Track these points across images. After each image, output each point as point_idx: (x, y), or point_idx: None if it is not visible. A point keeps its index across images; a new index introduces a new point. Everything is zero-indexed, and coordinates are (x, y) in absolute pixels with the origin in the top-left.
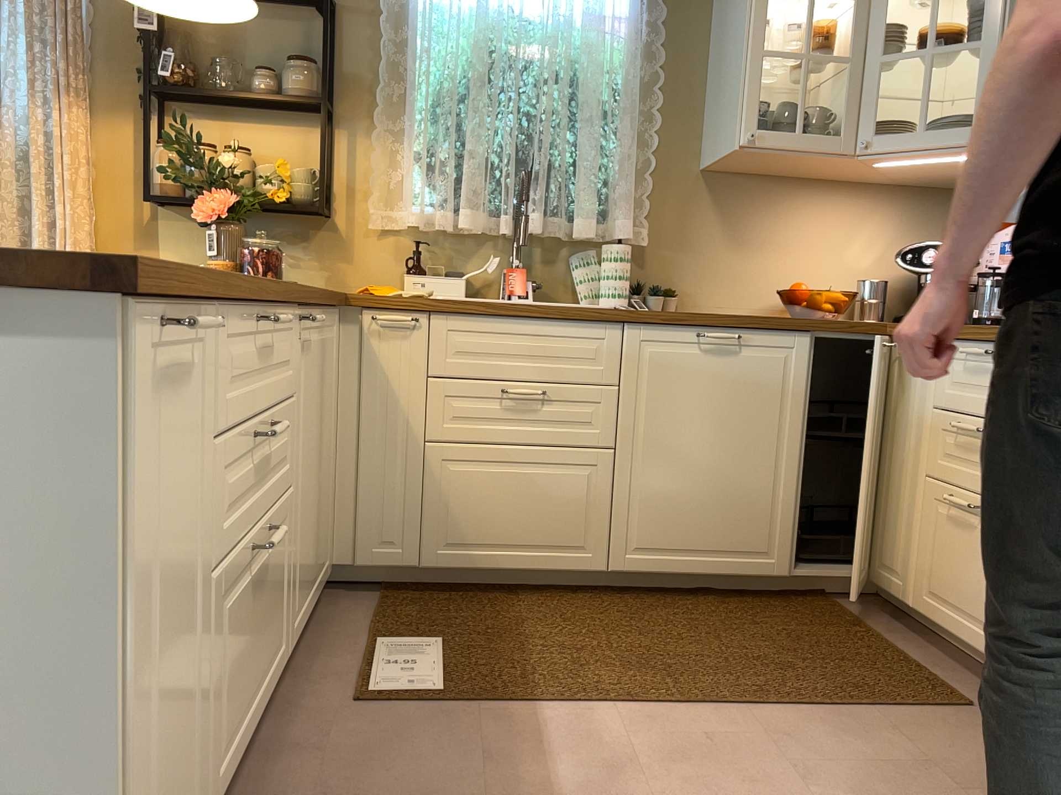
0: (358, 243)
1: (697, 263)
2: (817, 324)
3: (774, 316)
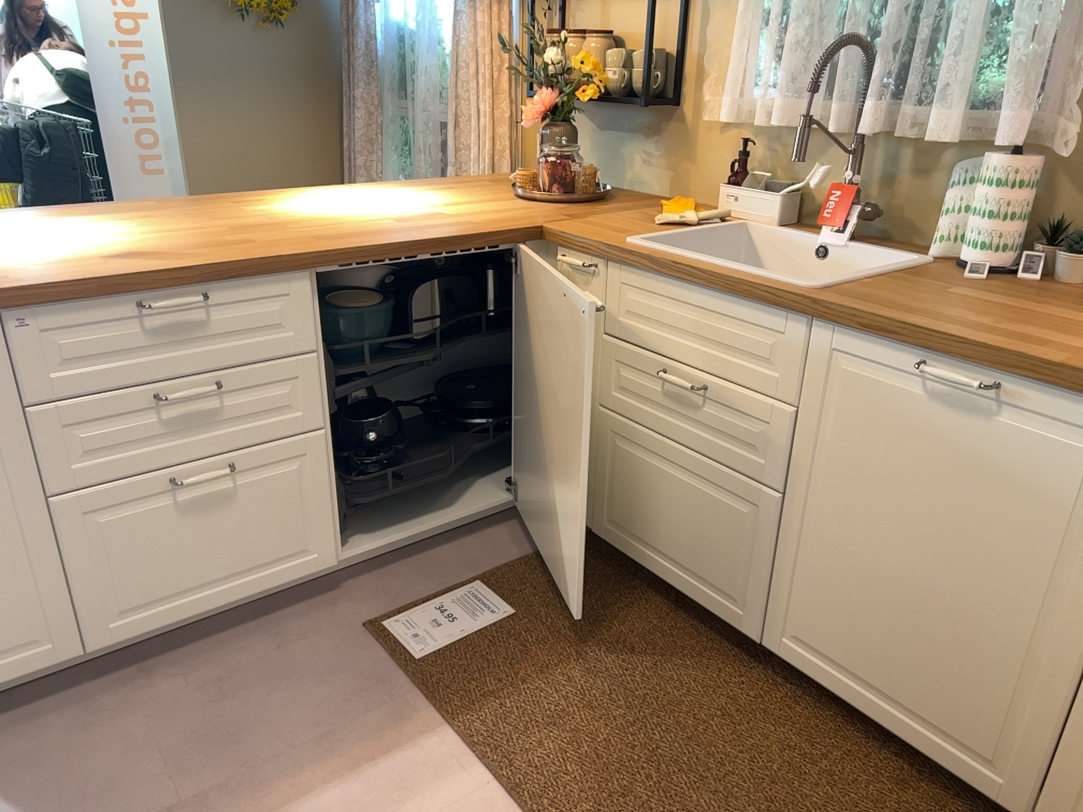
0: (699, 139)
1: None
2: None
3: None
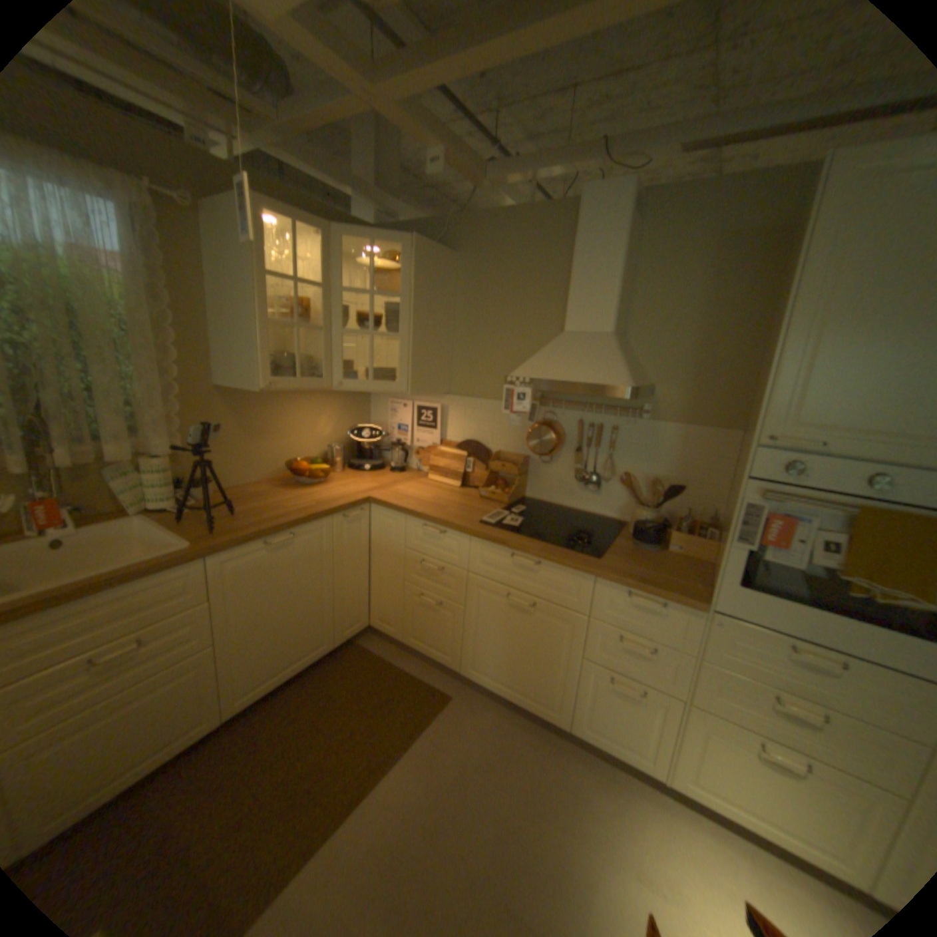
0: None
1: (220, 455)
2: (334, 511)
3: (307, 512)
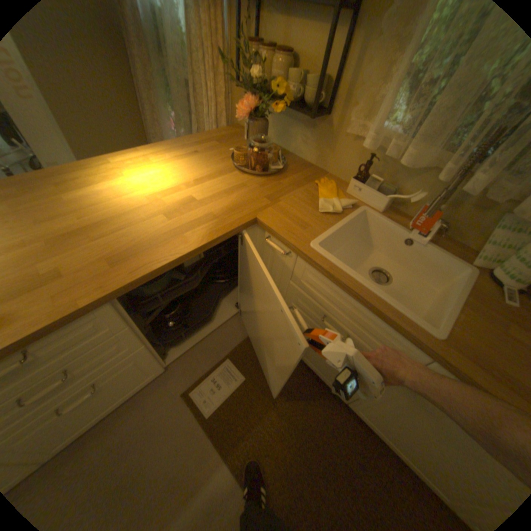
0: (341, 138)
1: None
2: None
3: None
